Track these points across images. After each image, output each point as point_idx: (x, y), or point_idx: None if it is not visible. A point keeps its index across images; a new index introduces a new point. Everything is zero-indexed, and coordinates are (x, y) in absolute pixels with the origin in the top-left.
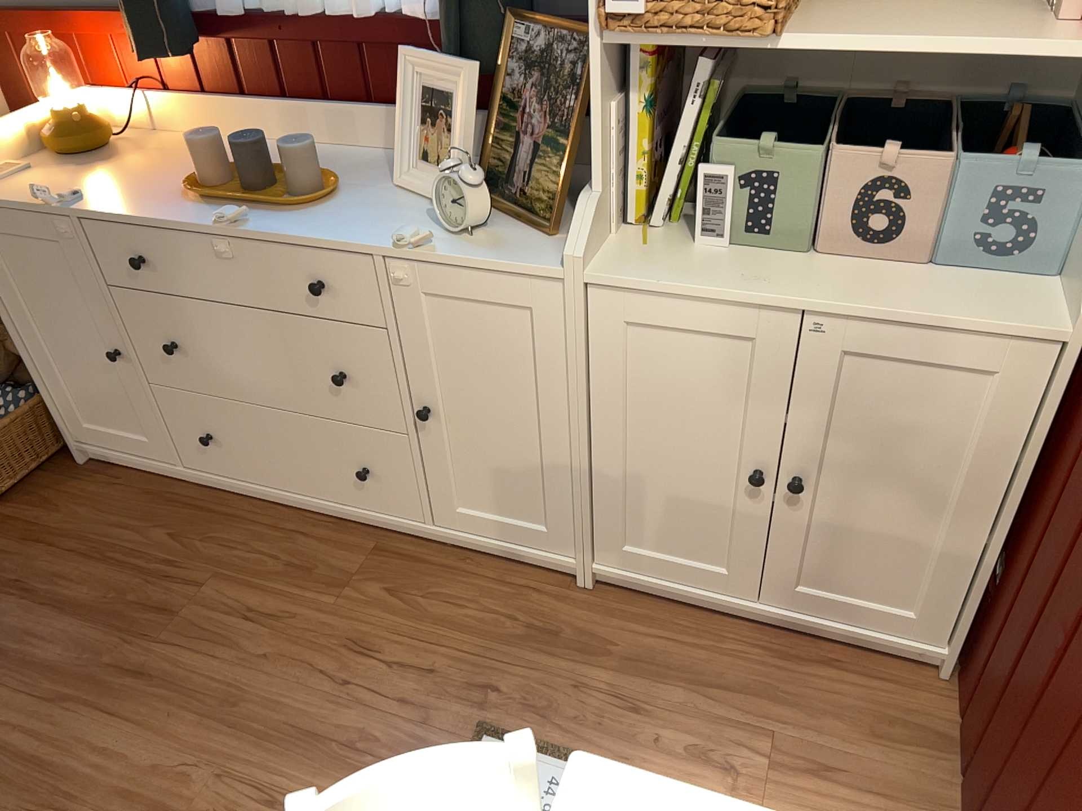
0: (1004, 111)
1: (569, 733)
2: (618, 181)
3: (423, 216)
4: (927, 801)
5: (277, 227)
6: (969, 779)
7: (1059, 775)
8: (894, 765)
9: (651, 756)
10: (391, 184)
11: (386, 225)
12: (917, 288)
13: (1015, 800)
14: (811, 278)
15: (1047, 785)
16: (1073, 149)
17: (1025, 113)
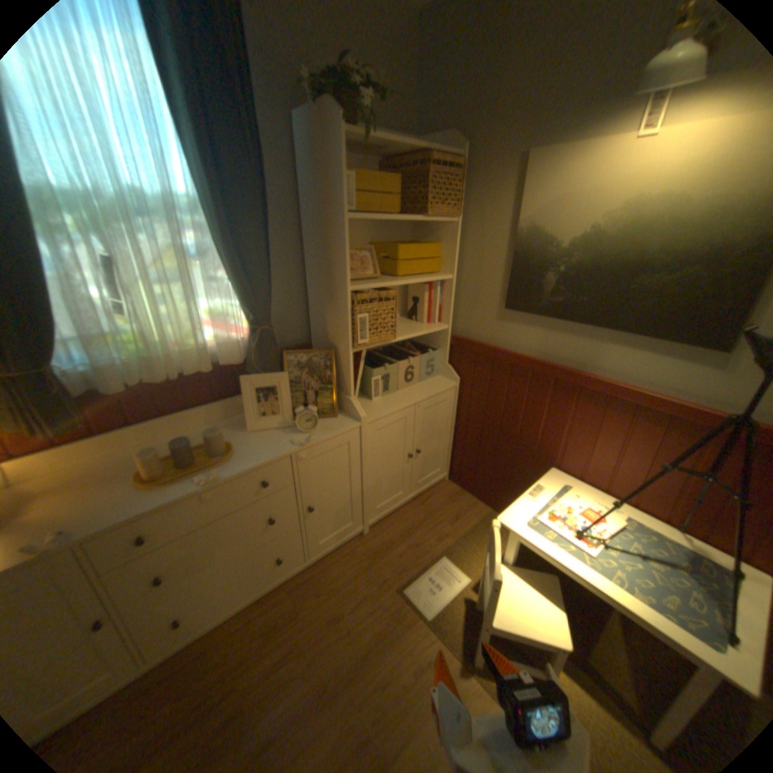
0: (400, 343)
1: (417, 569)
2: (355, 390)
3: (280, 434)
4: (476, 505)
5: (231, 470)
6: (481, 491)
7: (521, 461)
8: (464, 505)
9: (436, 552)
10: (239, 432)
11: (275, 444)
12: (425, 387)
13: (507, 478)
14: (407, 395)
15: (518, 465)
16: (426, 347)
17: (404, 342)
